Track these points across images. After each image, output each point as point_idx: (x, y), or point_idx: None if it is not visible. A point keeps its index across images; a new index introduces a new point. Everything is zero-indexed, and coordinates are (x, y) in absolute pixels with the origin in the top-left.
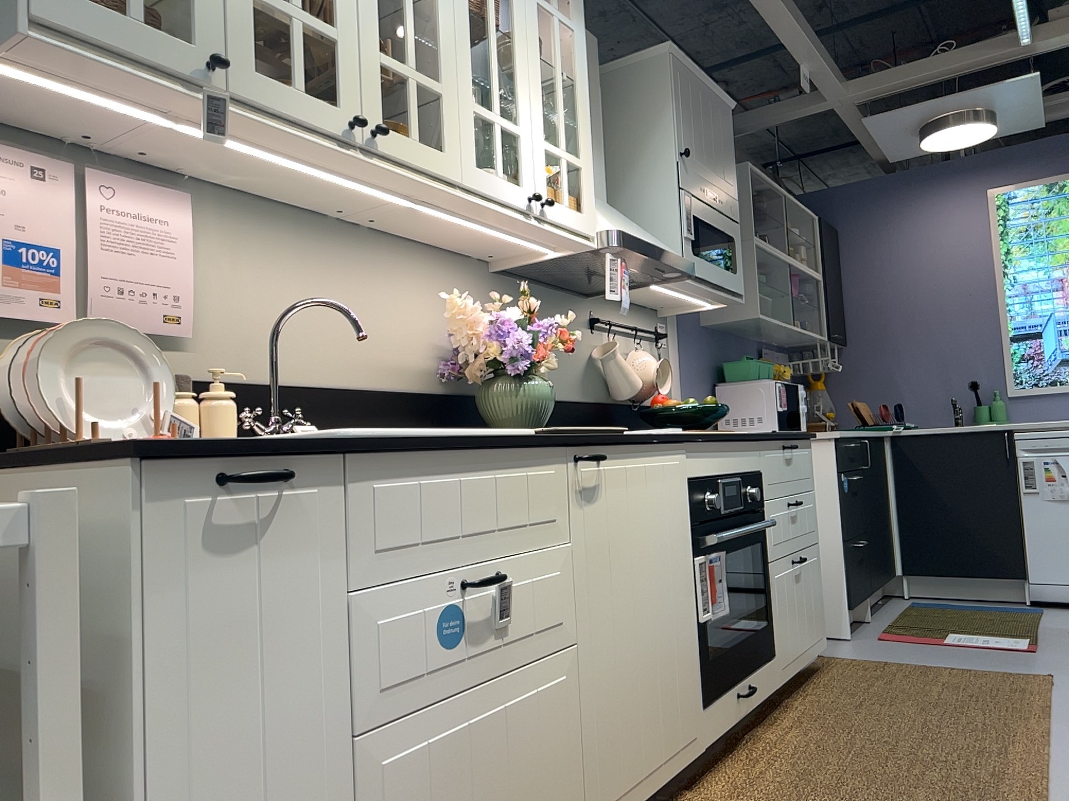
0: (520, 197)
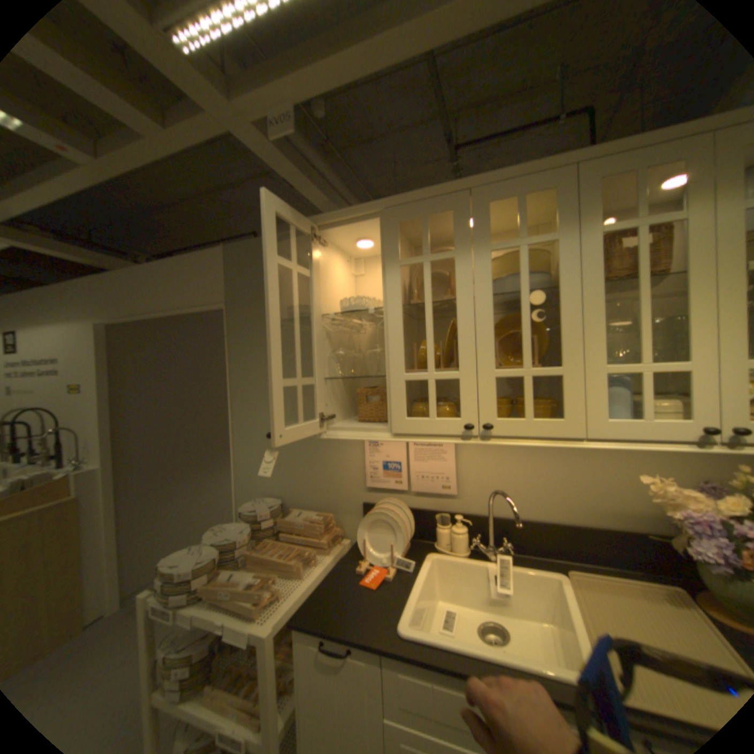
0: (686, 432)
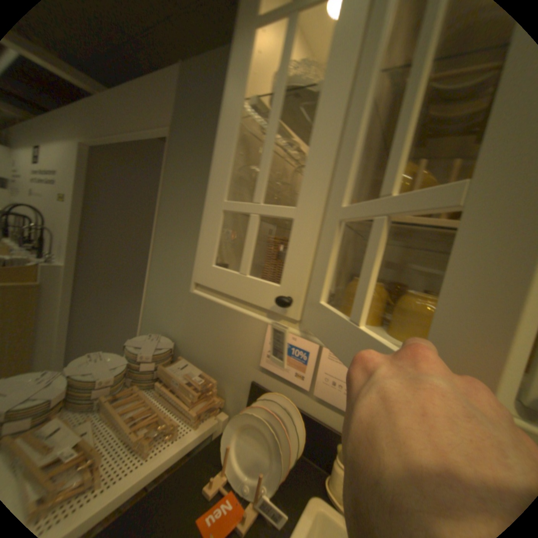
0: None
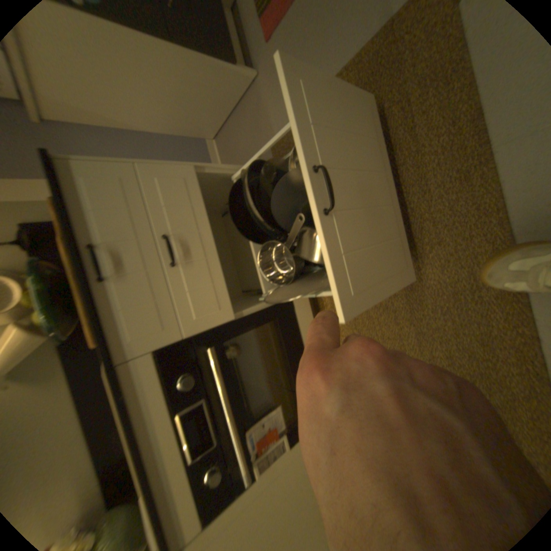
0: None
